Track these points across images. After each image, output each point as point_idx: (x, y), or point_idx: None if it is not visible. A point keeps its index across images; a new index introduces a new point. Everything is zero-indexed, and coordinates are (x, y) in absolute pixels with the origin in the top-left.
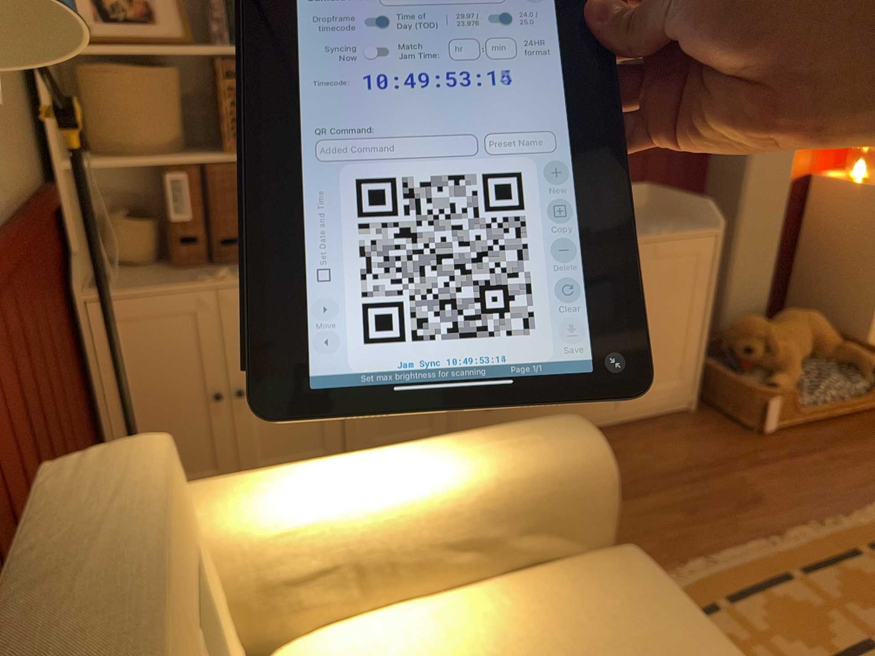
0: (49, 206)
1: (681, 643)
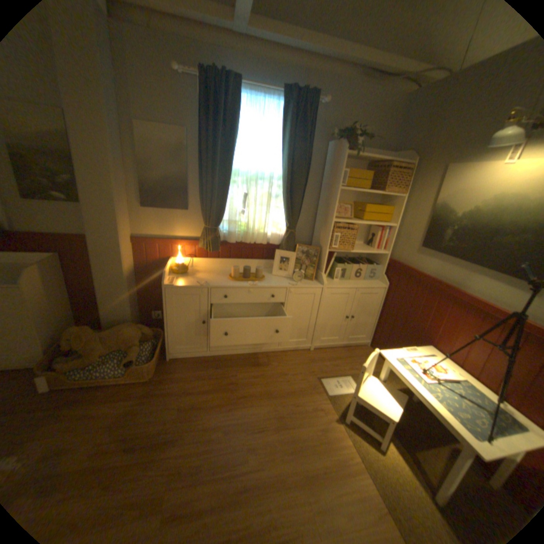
0: None
1: None
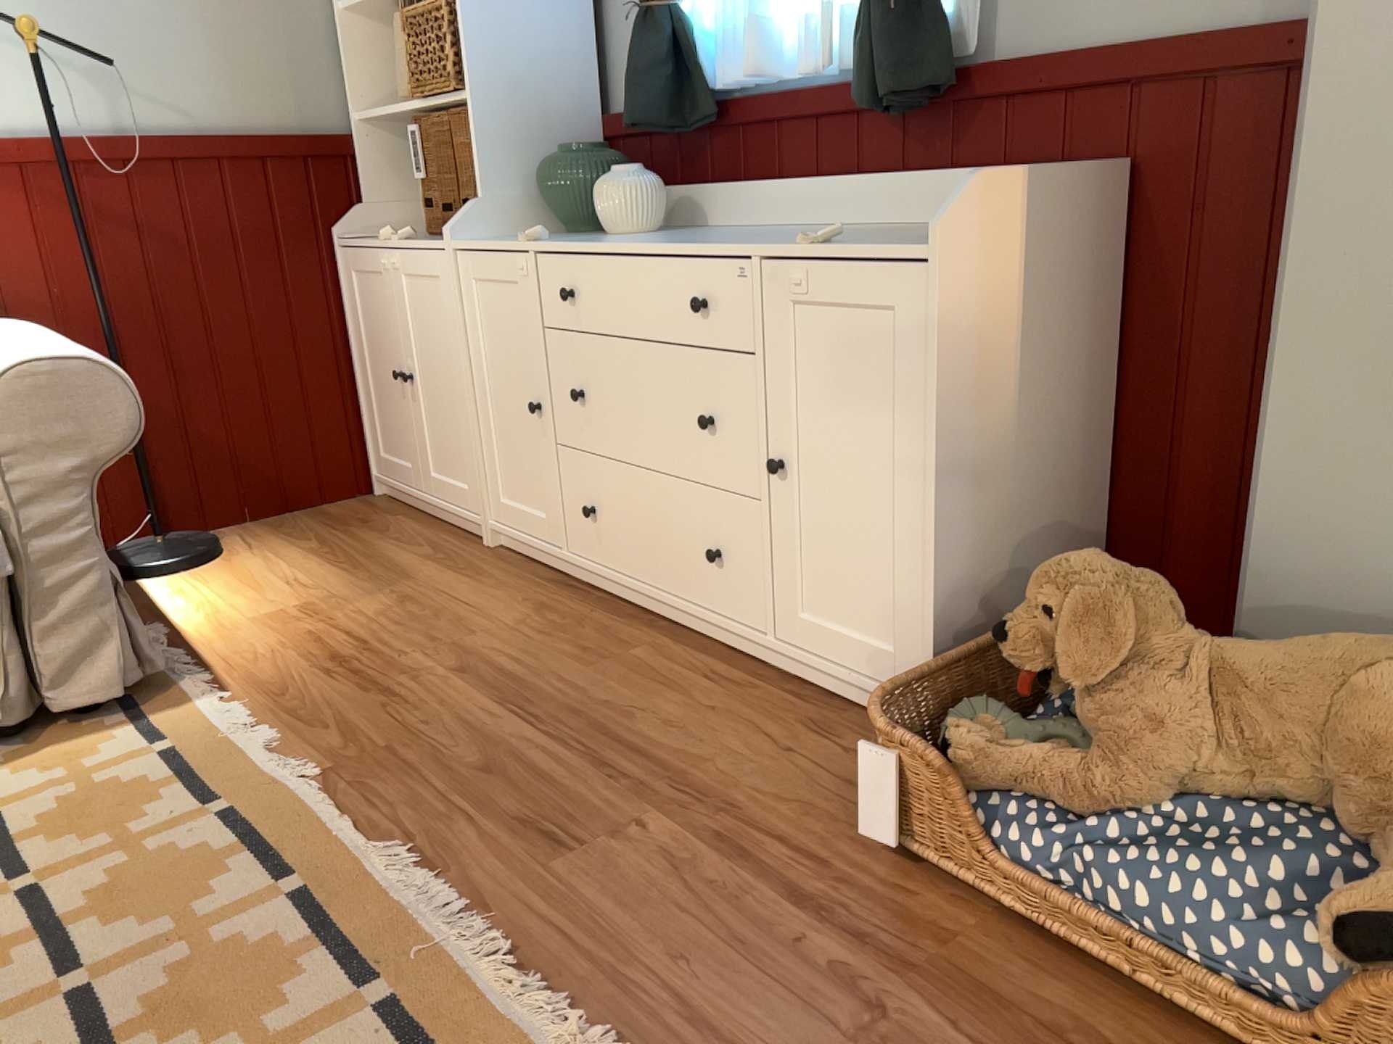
0: (304, 149)
1: None
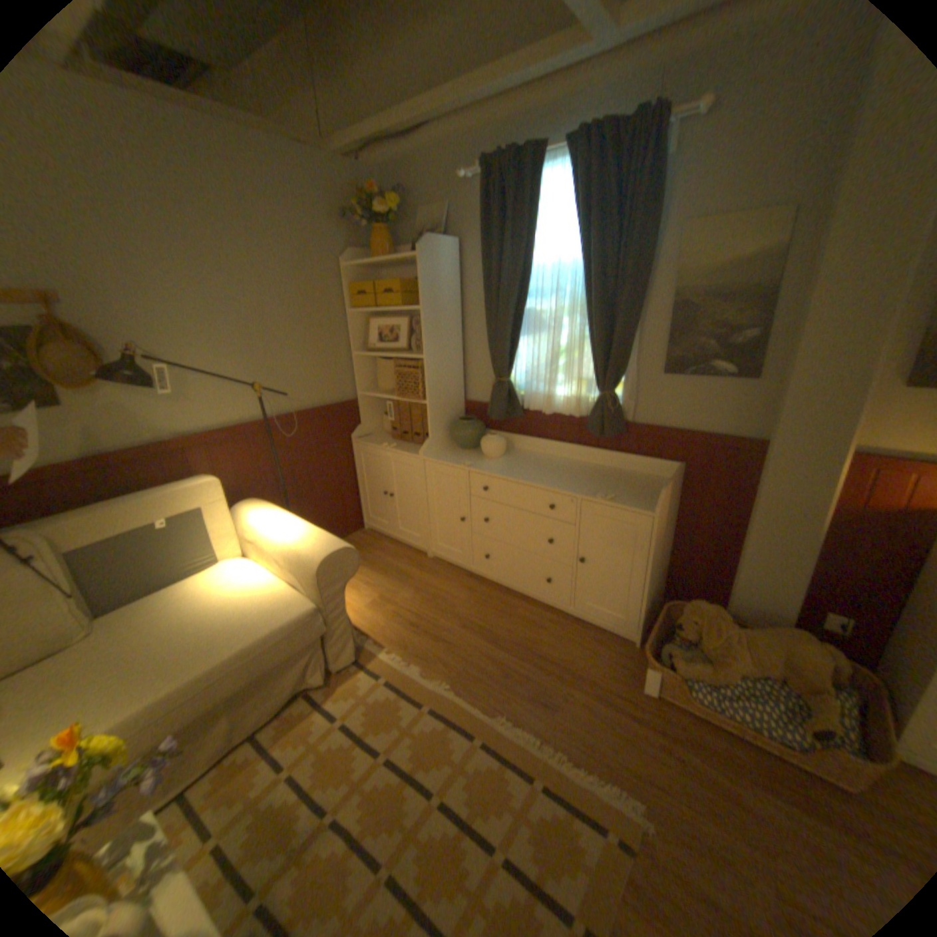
0: (341, 407)
1: (251, 628)
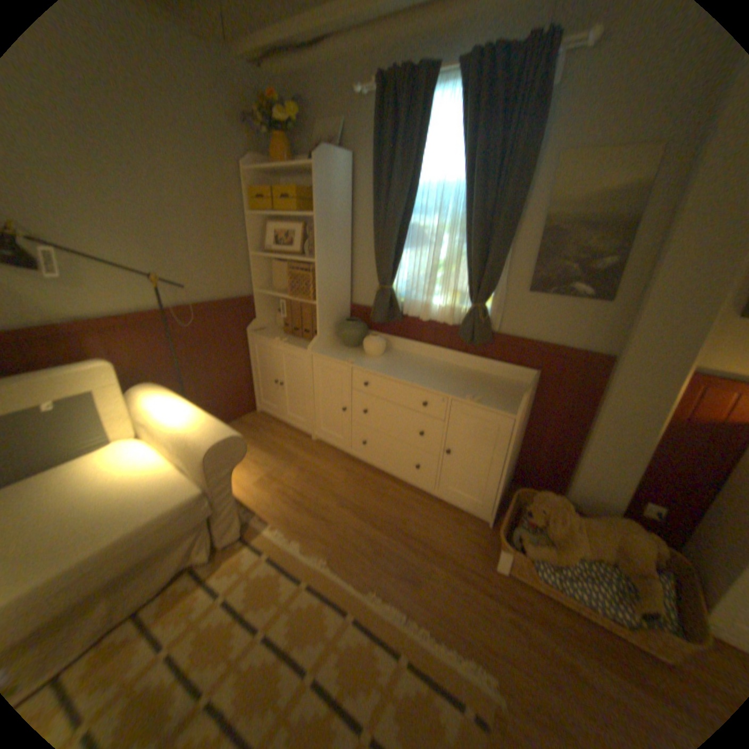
0: (238, 303)
1: (133, 517)
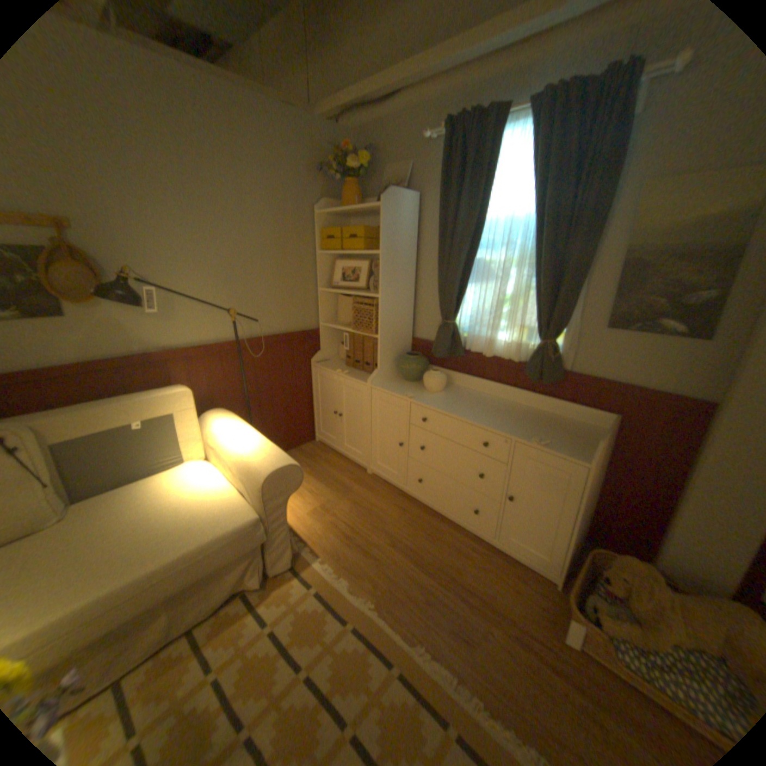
0: (305, 334)
1: (197, 533)
